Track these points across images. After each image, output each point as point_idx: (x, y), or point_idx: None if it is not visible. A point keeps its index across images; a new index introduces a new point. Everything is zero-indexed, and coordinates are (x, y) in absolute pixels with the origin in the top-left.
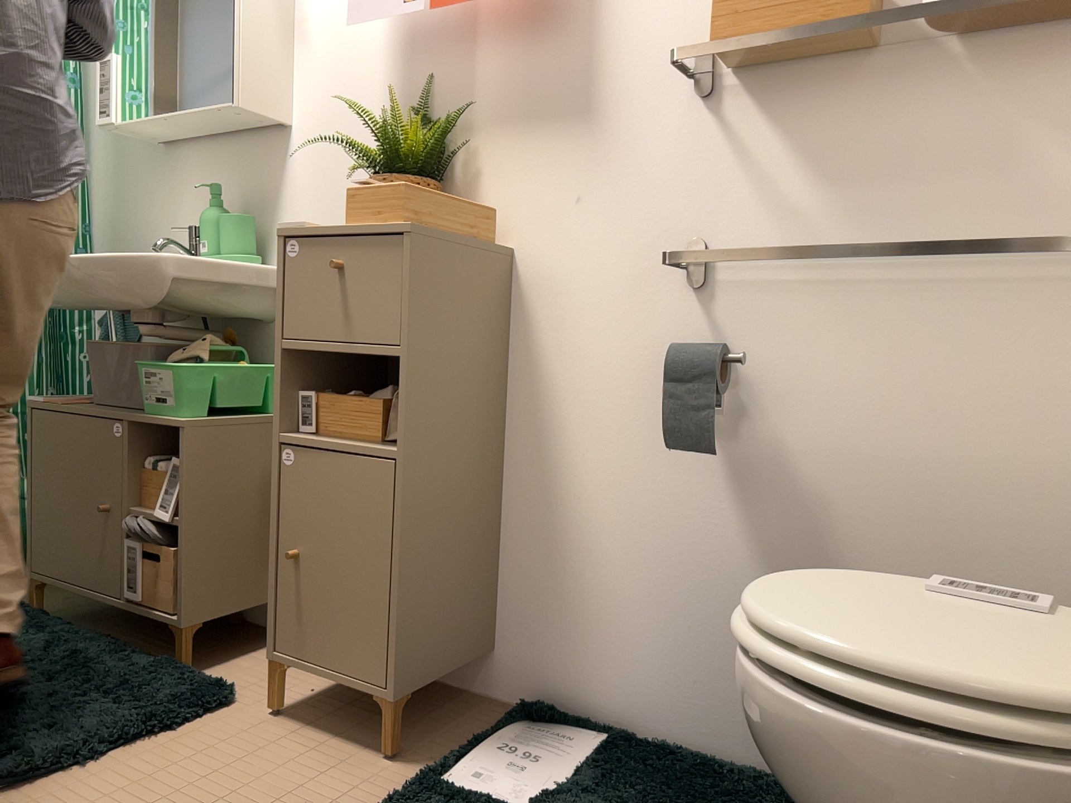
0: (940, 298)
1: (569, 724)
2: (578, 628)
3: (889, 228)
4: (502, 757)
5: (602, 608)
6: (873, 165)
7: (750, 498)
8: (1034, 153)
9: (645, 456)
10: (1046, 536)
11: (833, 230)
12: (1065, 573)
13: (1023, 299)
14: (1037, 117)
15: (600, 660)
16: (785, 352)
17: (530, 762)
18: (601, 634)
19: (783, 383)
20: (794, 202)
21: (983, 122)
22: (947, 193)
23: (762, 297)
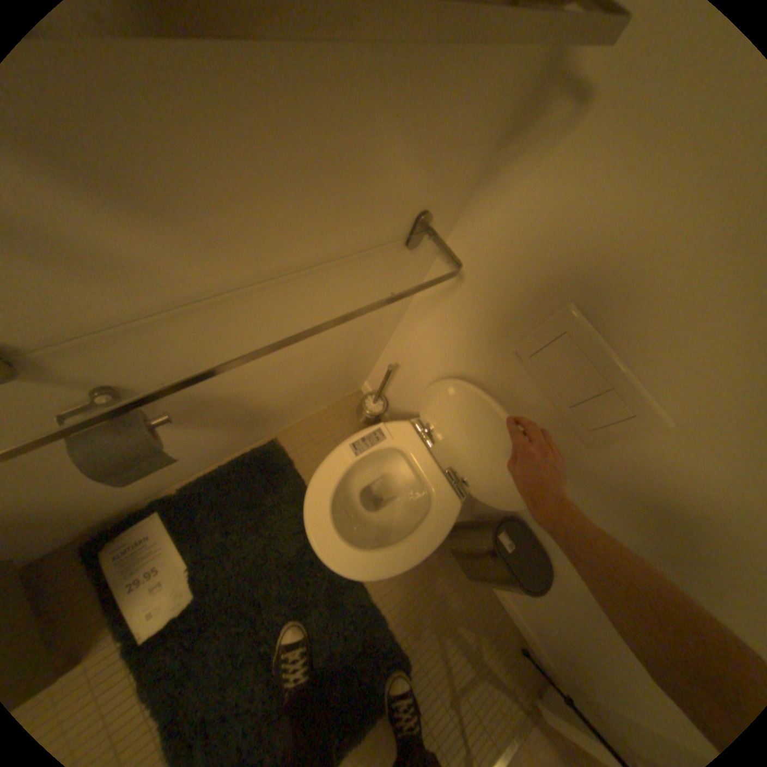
0: (300, 282)
1: (125, 529)
2: (82, 512)
3: (251, 244)
4: (136, 593)
5: (95, 499)
6: (216, 176)
7: (183, 418)
8: (384, 152)
9: (63, 461)
10: (343, 347)
11: (184, 261)
12: (348, 352)
13: (353, 265)
14: (396, 109)
15: (113, 502)
16: (173, 359)
17: (151, 575)
18: (104, 501)
19: (180, 372)
20: (104, 241)
21: (348, 112)
22: (307, 200)
23: (120, 340)
